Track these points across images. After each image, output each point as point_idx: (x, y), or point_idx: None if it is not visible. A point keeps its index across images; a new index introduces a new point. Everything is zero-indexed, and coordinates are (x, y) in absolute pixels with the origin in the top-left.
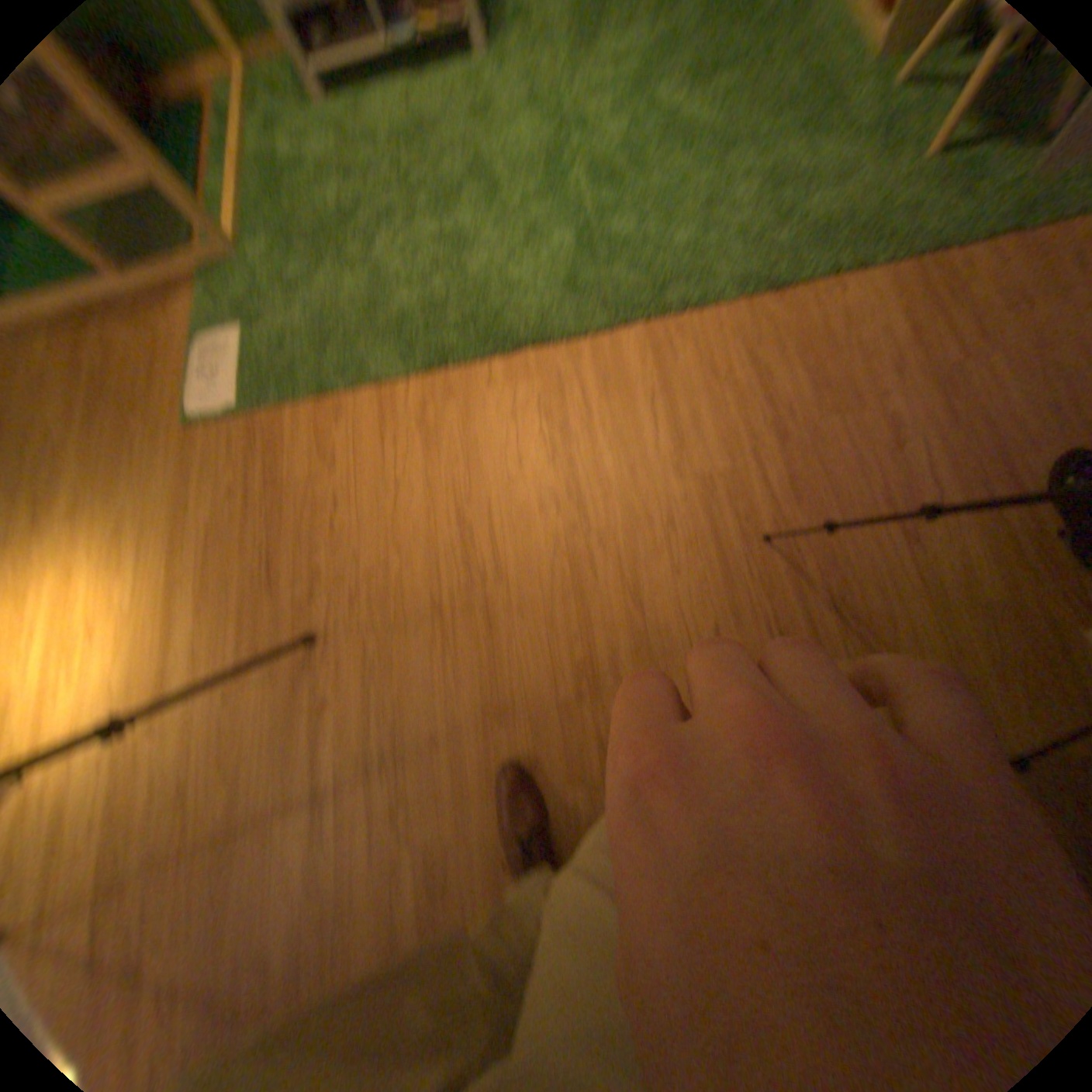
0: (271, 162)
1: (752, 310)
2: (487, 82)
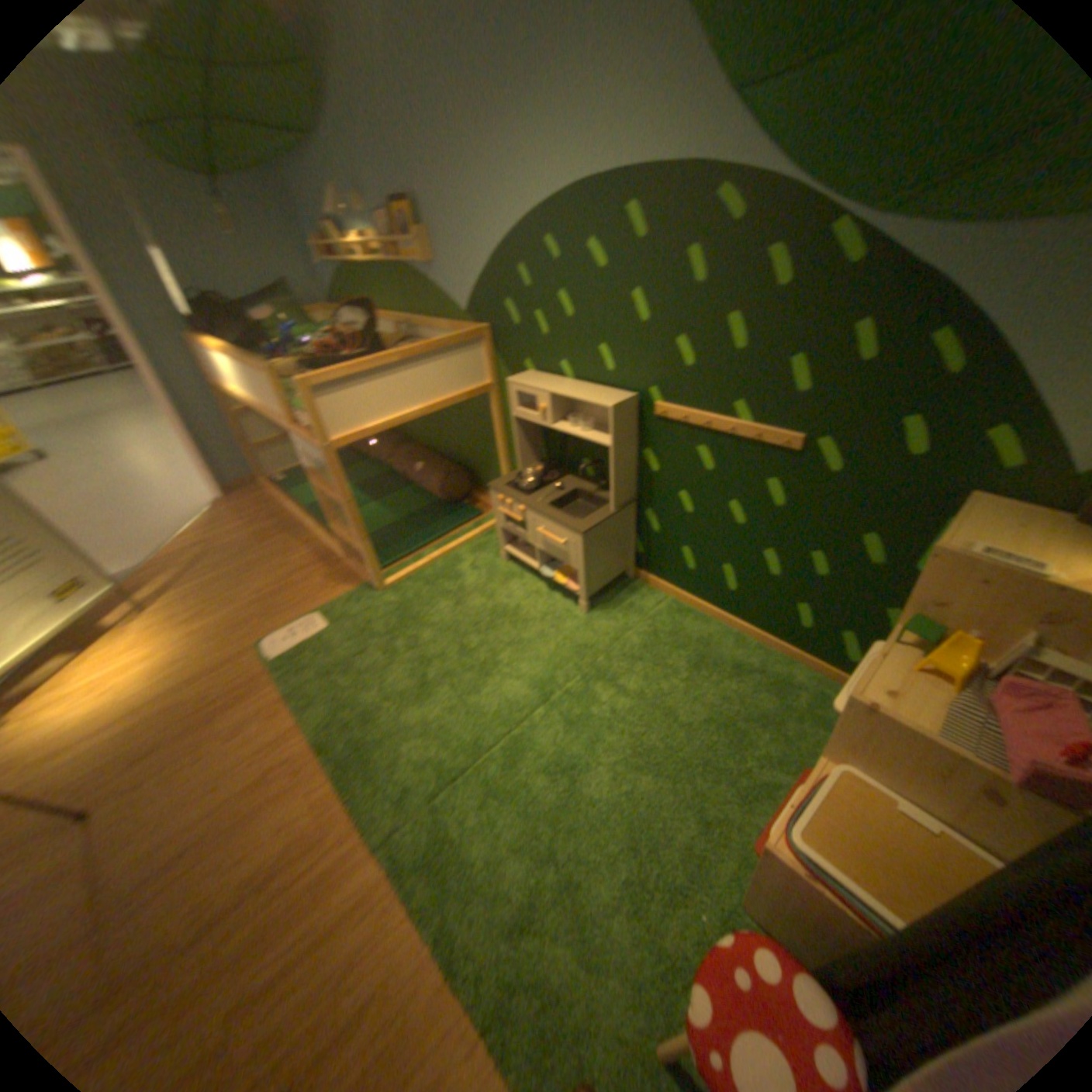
0: (459, 564)
1: (426, 968)
2: (570, 626)
